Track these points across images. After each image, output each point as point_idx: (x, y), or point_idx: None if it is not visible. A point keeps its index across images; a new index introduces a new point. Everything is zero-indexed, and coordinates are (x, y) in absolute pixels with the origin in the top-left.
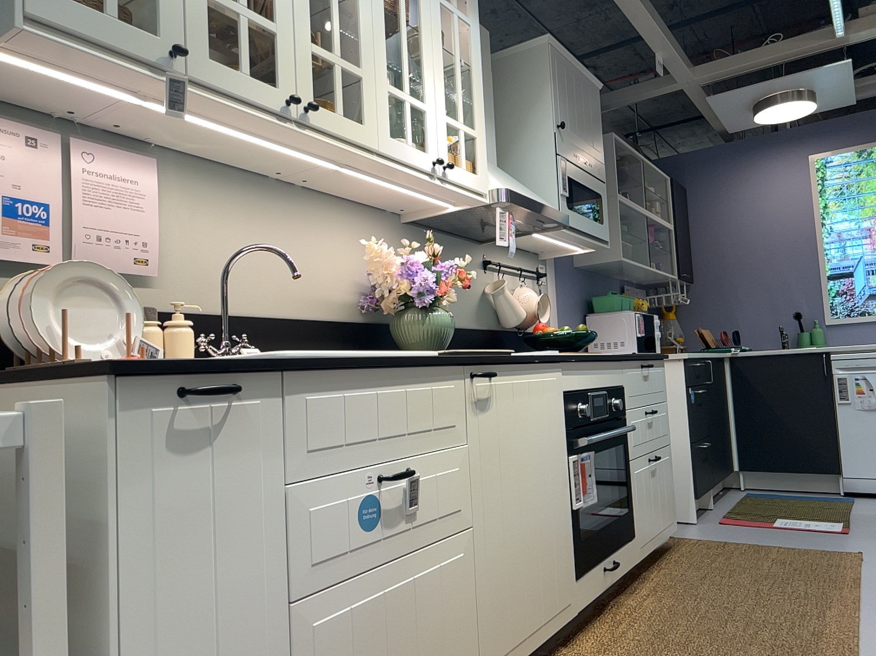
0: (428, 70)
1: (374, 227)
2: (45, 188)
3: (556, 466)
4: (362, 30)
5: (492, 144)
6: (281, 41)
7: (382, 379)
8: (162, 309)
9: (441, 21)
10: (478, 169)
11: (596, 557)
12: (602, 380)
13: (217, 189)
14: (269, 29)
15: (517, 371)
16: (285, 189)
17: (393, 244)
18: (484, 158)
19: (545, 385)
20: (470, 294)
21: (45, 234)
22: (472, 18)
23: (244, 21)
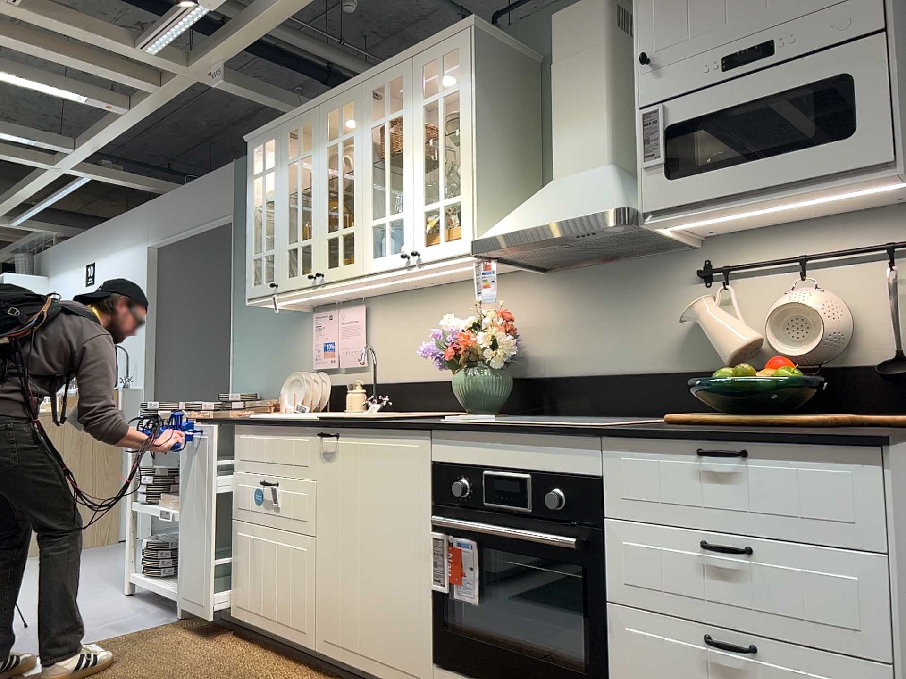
0: (406, 180)
1: (508, 290)
2: (332, 335)
3: (407, 532)
4: (354, 197)
5: (591, 144)
6: (313, 245)
7: (269, 431)
8: (371, 382)
9: (422, 123)
10: (463, 231)
11: (477, 671)
12: (523, 459)
13: (396, 307)
14: (308, 243)
15: (364, 435)
16: (433, 290)
17: (529, 299)
18: (467, 215)
19: (398, 451)
20: (659, 326)
21: (332, 355)
22: (460, 80)
23: (299, 248)
